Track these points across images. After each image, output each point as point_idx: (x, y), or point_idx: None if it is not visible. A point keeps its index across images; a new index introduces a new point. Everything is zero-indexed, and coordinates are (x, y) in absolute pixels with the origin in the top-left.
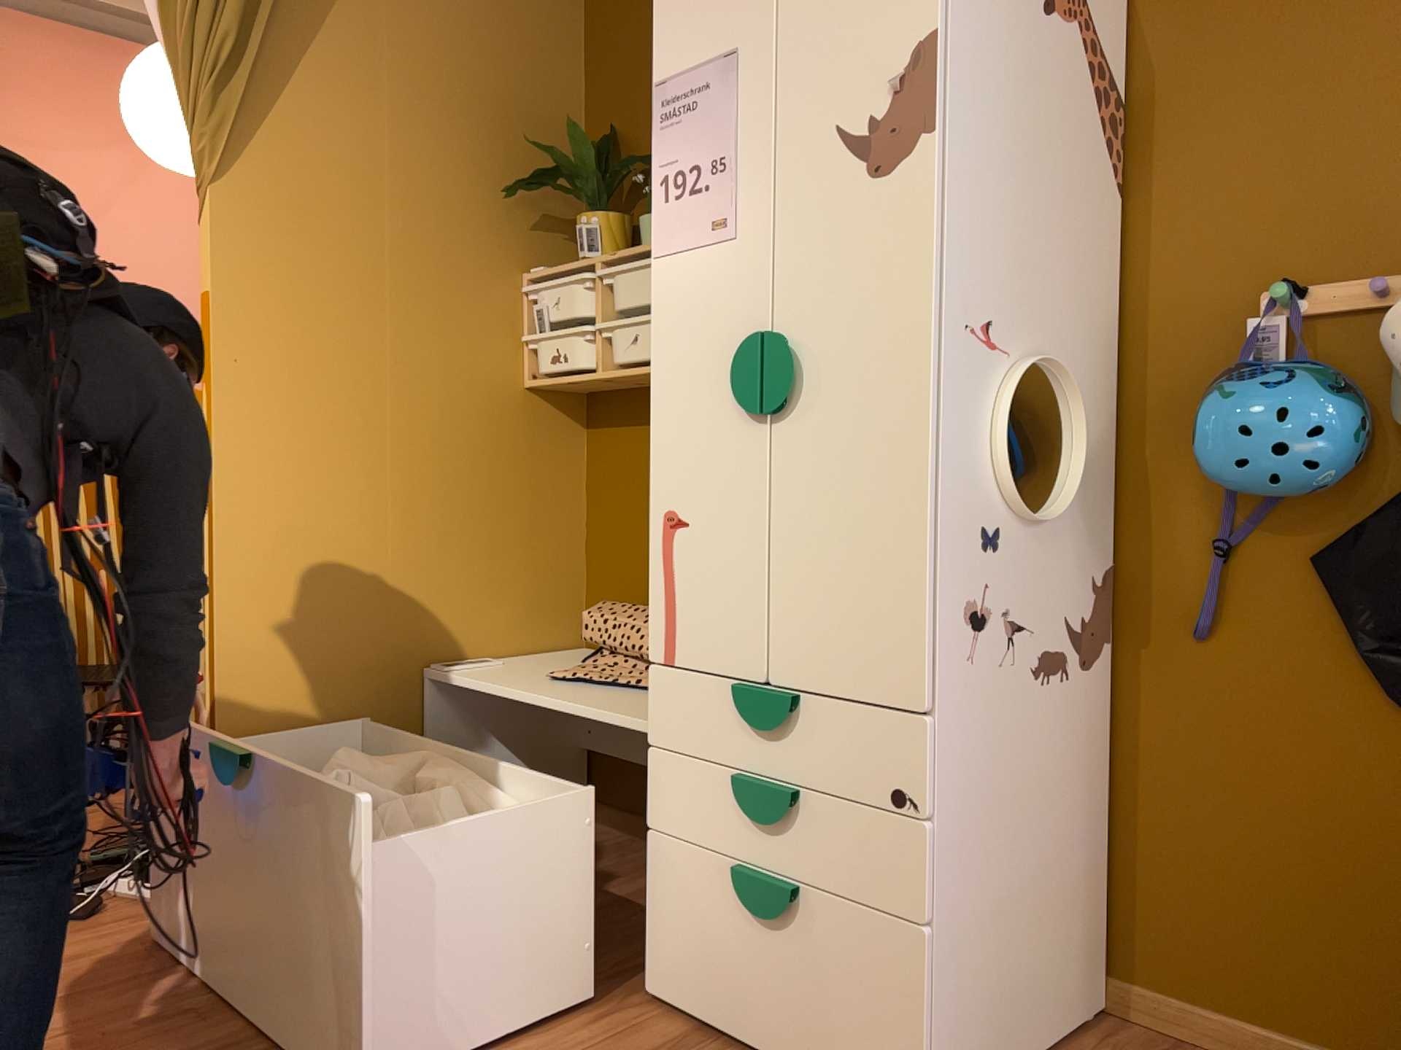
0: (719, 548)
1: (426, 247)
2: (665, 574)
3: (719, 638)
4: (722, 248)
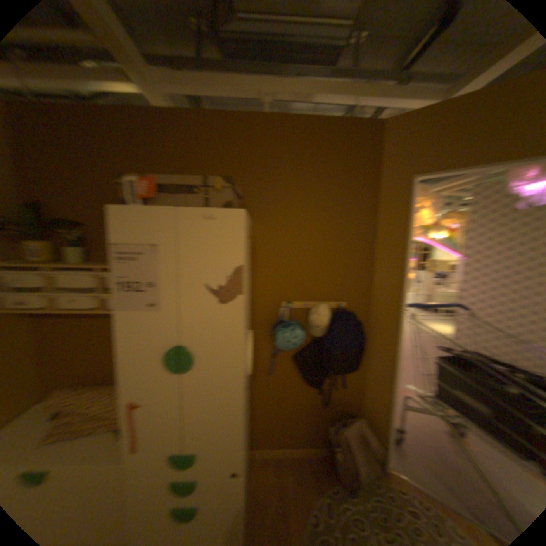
0: (155, 416)
1: None
2: (126, 426)
3: (156, 444)
4: (150, 315)
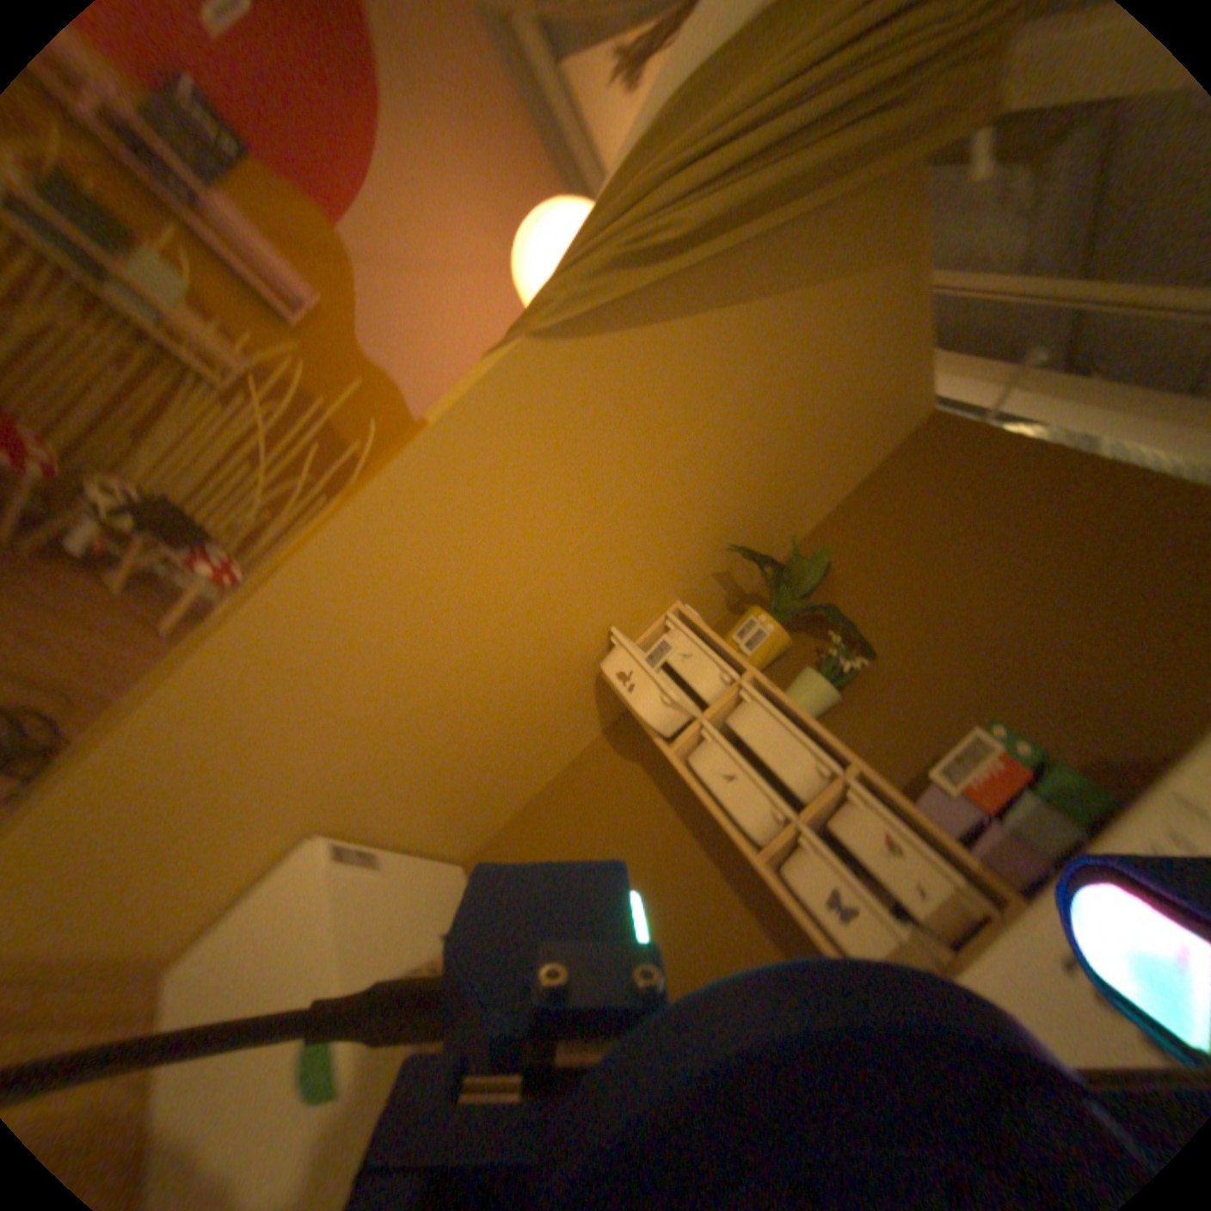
0: None
1: (638, 537)
2: None
3: None
4: None
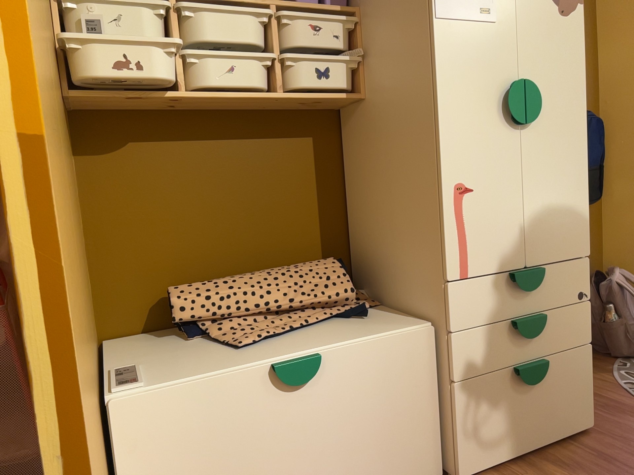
0: (496, 201)
1: None
2: (459, 223)
3: (498, 251)
4: (488, 26)
